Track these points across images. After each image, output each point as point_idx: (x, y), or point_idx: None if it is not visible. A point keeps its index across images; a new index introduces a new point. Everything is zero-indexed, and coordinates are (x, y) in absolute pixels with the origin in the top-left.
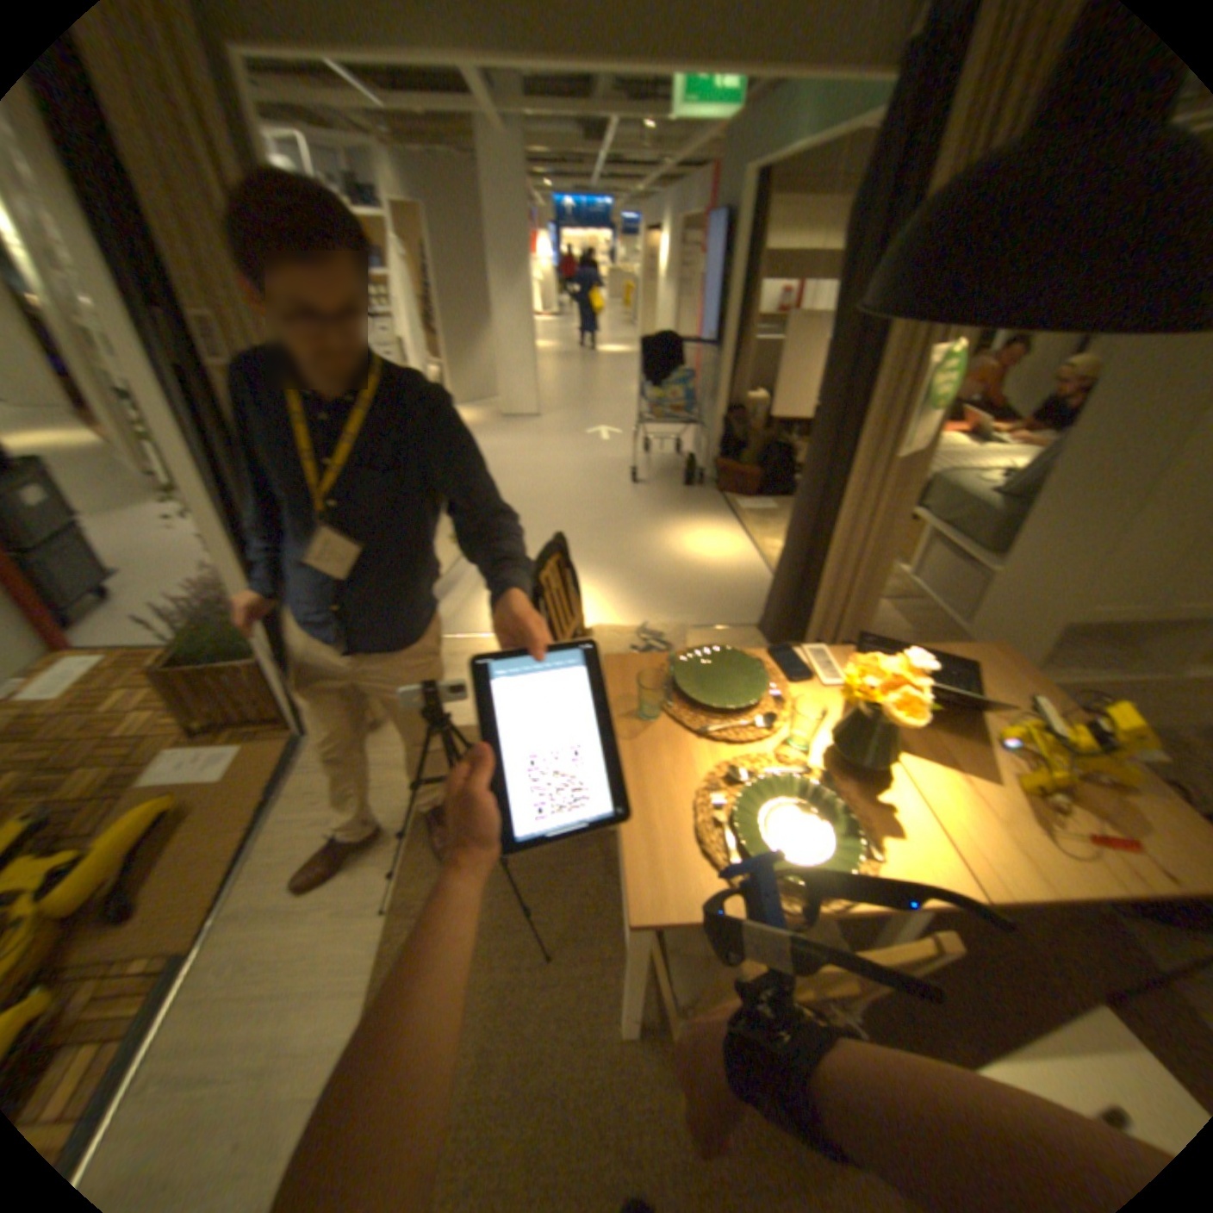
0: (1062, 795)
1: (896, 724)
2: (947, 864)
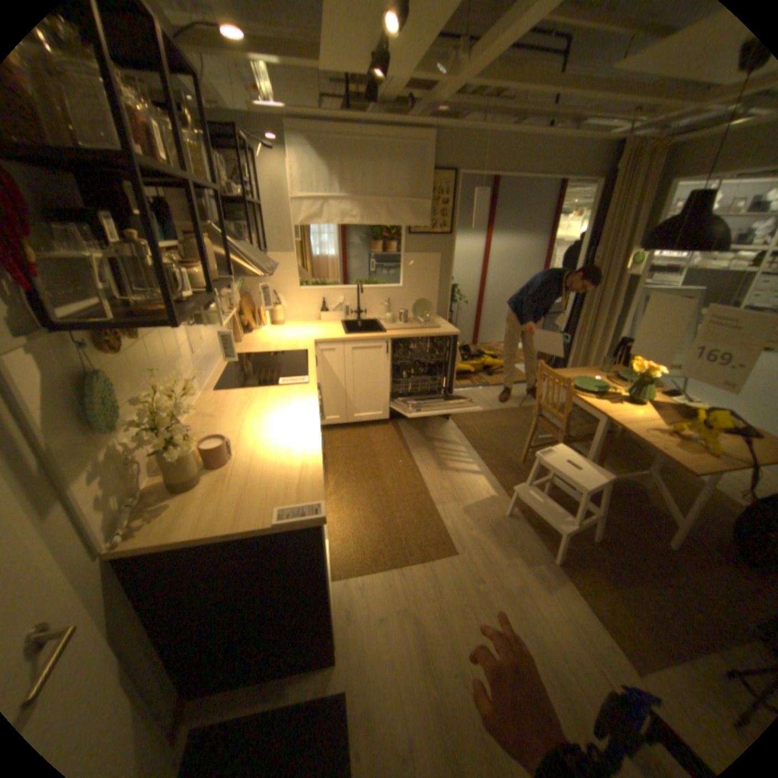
0: (683, 437)
1: (655, 393)
2: (611, 408)
